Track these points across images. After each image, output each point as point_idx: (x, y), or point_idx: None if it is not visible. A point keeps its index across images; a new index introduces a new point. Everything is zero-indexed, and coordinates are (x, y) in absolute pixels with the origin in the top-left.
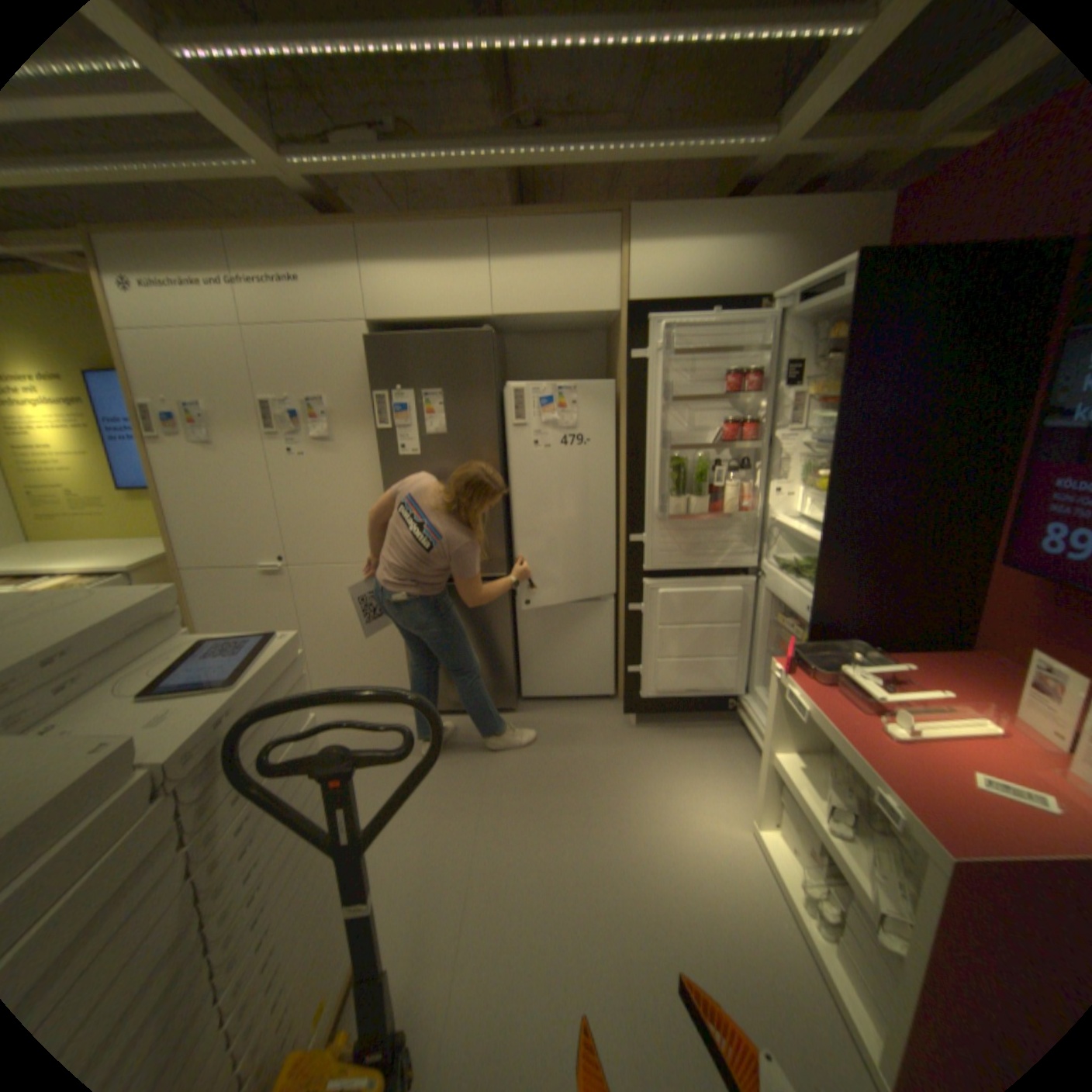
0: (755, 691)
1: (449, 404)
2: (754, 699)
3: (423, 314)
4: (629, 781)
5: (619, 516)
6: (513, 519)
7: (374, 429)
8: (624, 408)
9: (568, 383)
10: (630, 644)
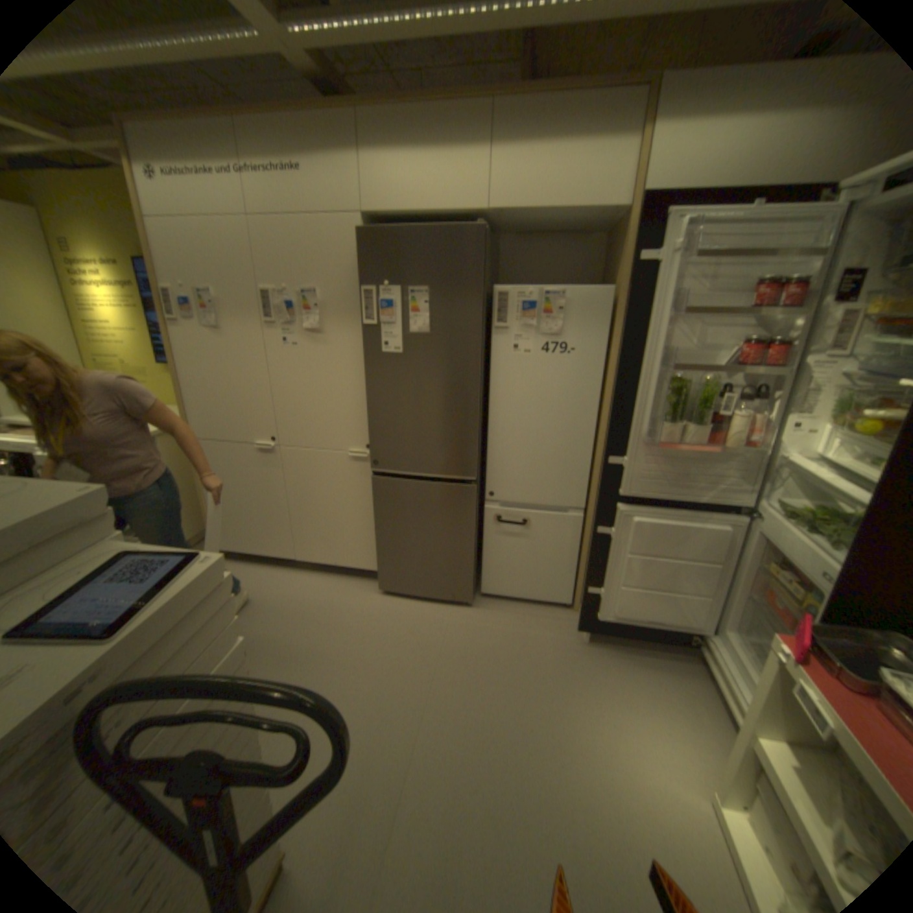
0: (726, 635)
1: (434, 302)
2: (725, 644)
3: (417, 206)
4: (576, 707)
5: (598, 432)
6: (488, 423)
7: (361, 324)
8: (620, 317)
9: (562, 286)
10: (594, 566)
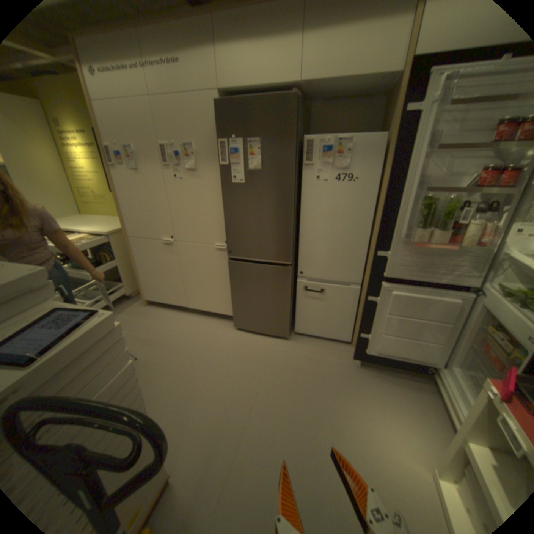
0: (453, 369)
1: (264, 148)
2: (451, 374)
3: (253, 82)
4: (349, 405)
5: (373, 234)
6: (300, 228)
7: (220, 165)
8: (391, 154)
9: (350, 134)
10: (365, 320)
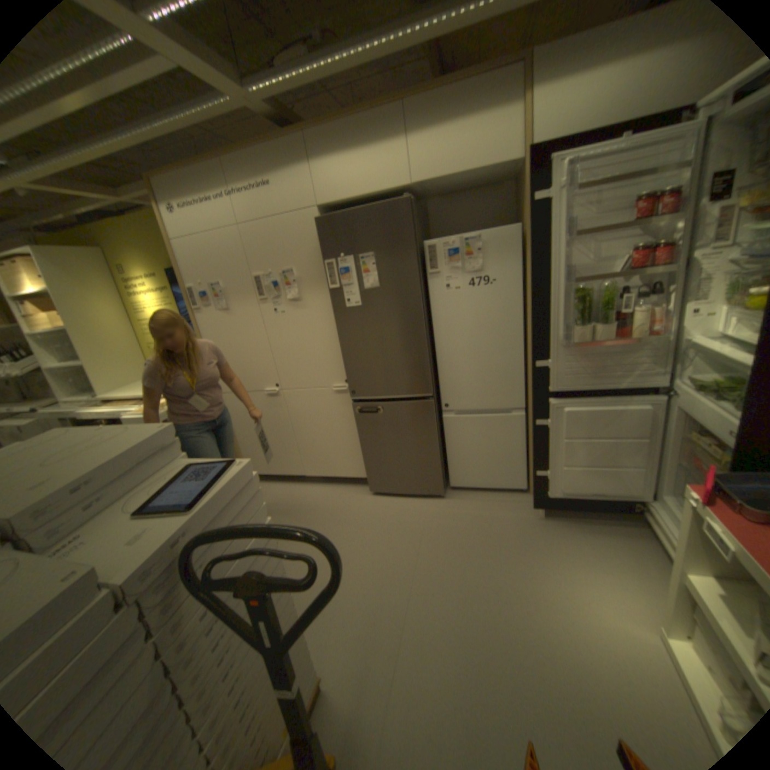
0: (664, 500)
1: (379, 263)
2: (663, 507)
3: (357, 193)
4: (537, 568)
5: (527, 343)
6: (436, 350)
7: (329, 289)
8: (530, 248)
9: (478, 232)
10: (538, 453)
